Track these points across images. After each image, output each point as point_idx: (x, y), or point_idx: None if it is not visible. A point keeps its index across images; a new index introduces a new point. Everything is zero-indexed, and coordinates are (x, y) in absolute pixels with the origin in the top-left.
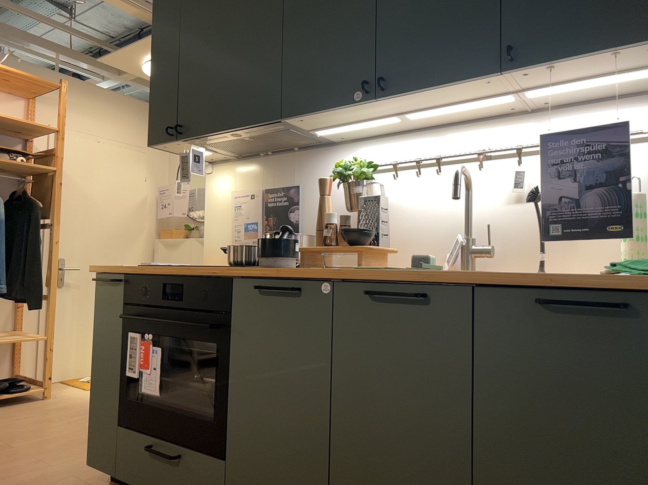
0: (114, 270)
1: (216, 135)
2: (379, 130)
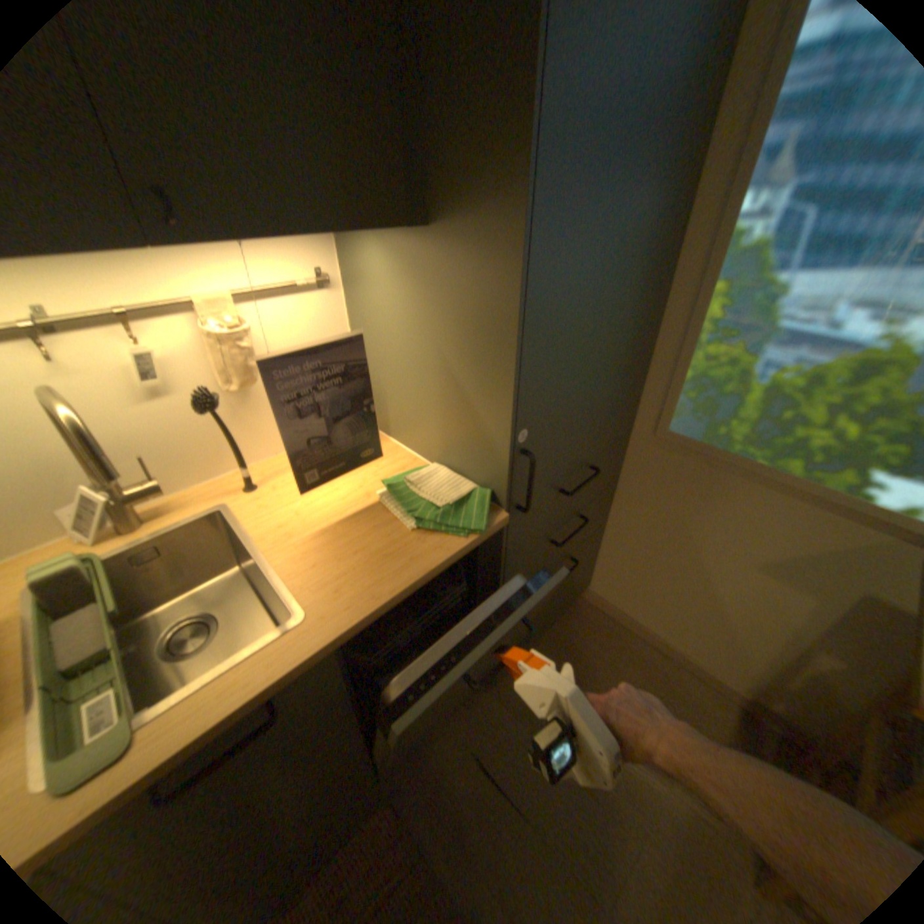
0: None
1: None
2: None
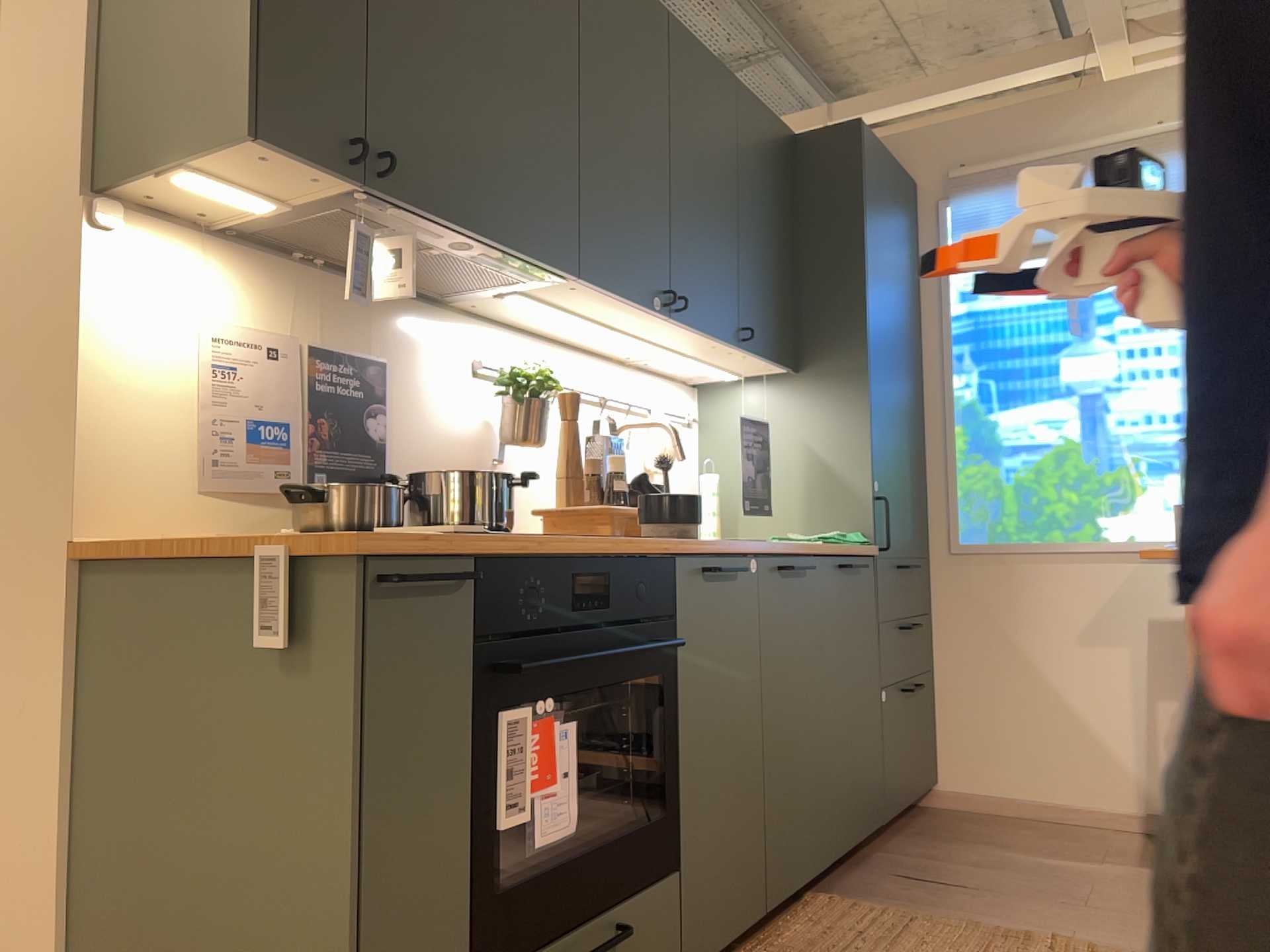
0: (451, 547)
1: (446, 228)
2: (524, 317)
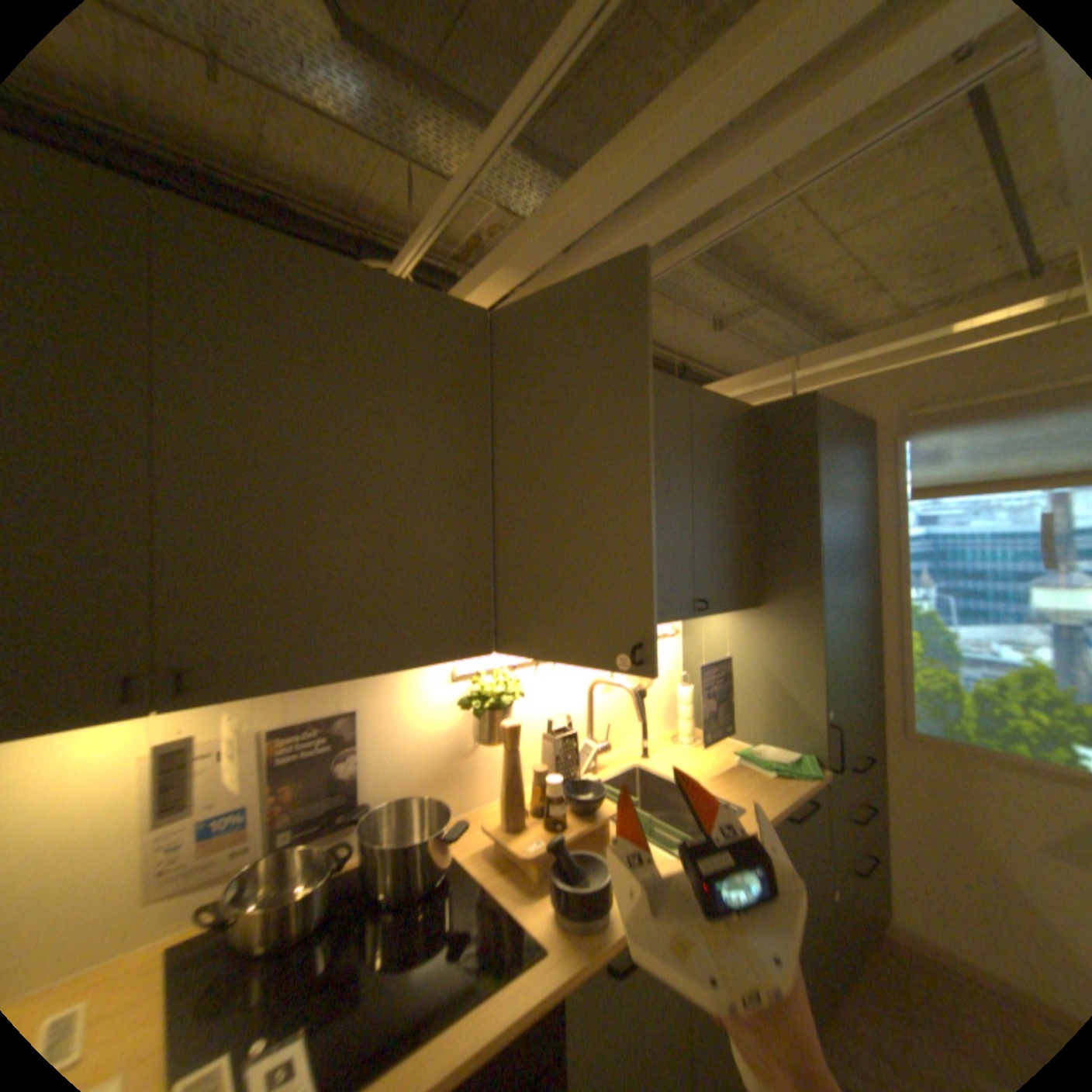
0: None
1: (308, 684)
2: None
